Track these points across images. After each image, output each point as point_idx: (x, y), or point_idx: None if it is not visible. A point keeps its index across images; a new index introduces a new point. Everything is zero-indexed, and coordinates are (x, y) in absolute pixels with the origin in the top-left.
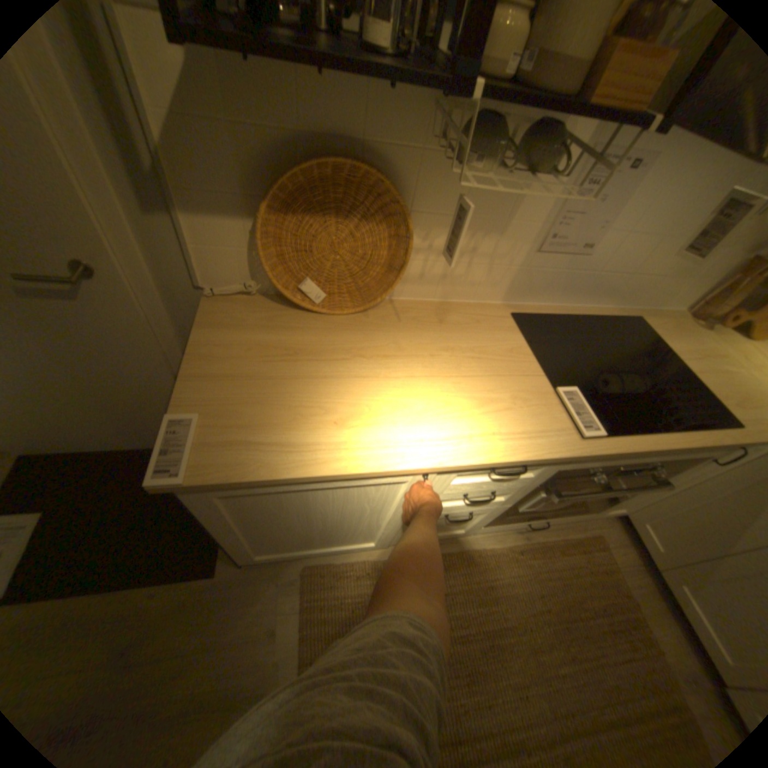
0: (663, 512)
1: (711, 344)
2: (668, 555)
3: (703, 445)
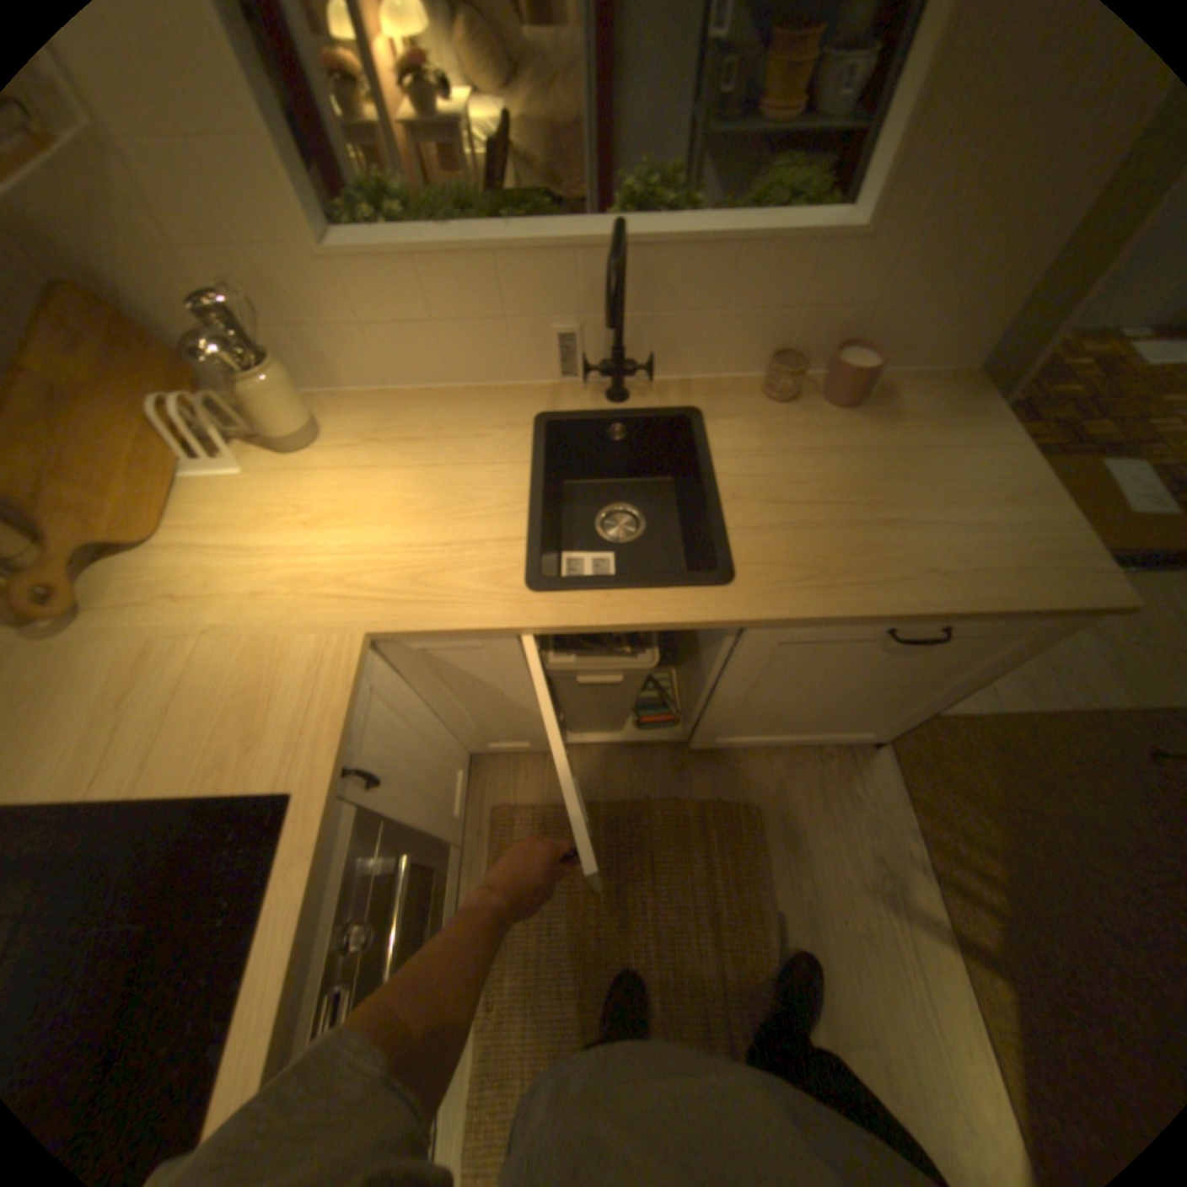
0: (468, 735)
1: (105, 646)
2: (532, 745)
3: (278, 971)
